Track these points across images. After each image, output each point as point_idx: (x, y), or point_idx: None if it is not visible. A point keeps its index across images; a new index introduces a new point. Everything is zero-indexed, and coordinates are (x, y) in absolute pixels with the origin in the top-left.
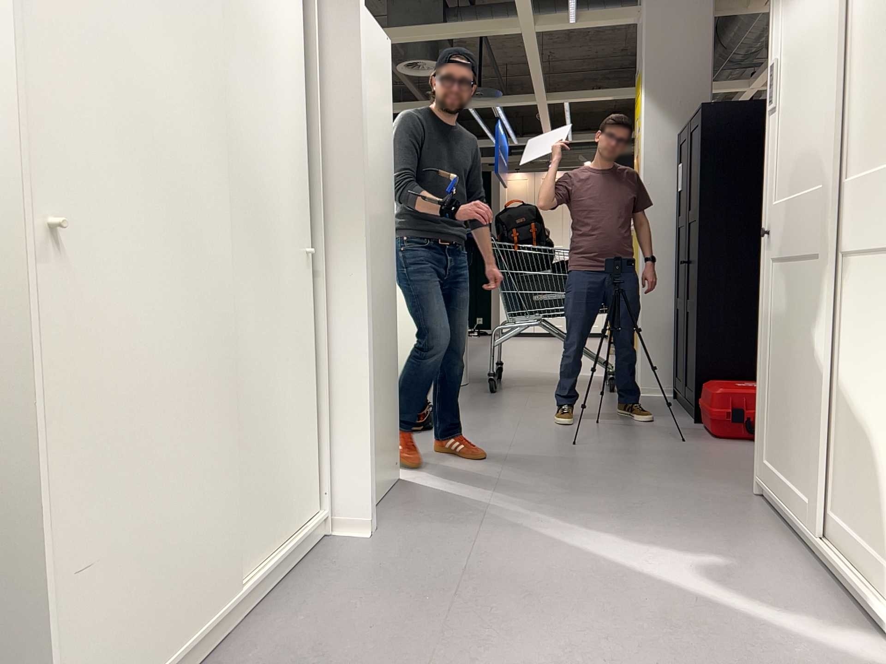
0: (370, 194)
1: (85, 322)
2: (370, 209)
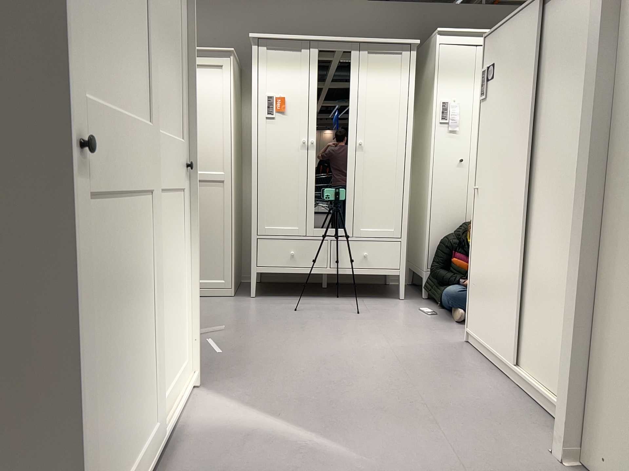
0: (585, 133)
1: (474, 216)
2: (583, 149)
